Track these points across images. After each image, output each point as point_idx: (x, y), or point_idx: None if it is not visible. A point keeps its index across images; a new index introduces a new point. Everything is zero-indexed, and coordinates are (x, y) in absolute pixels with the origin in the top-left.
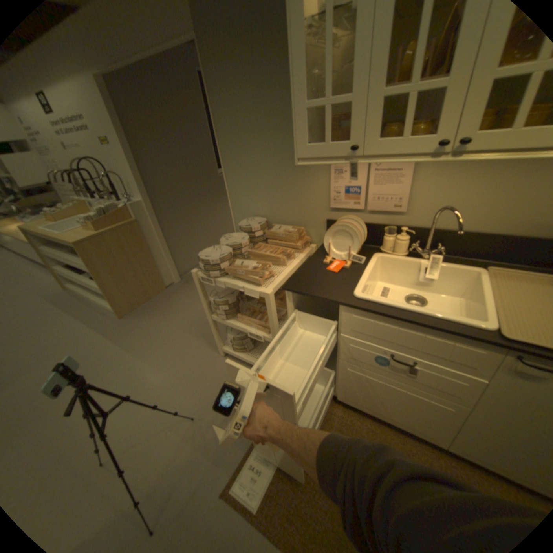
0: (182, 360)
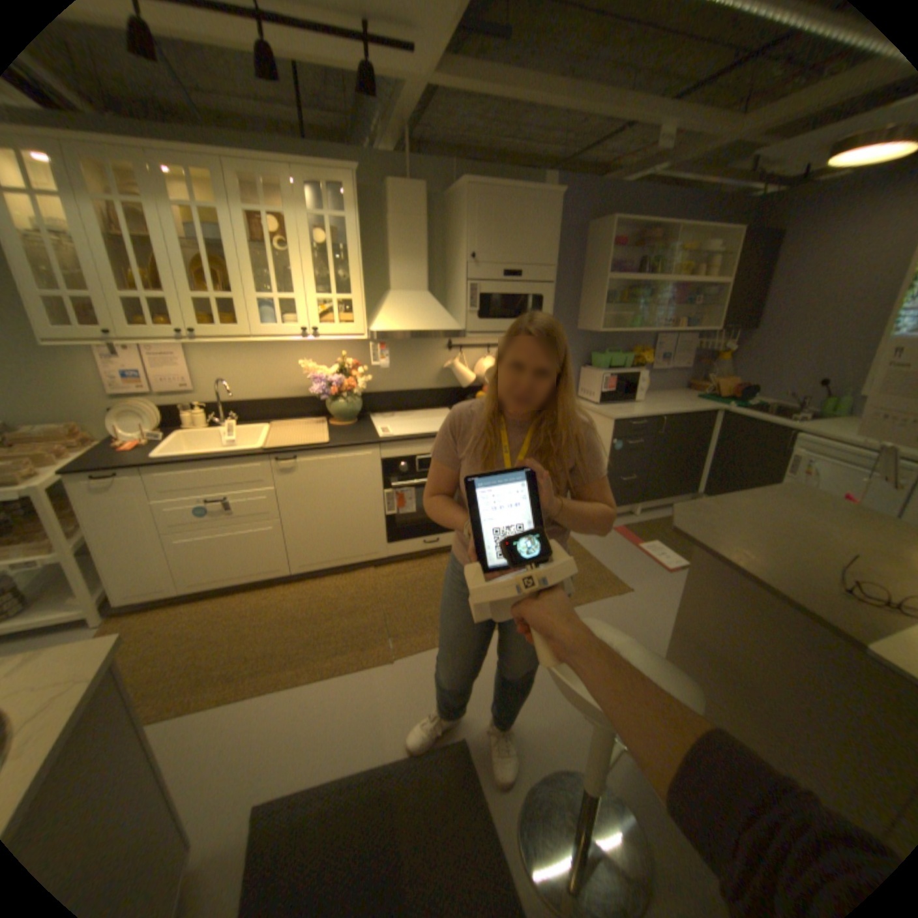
0: None
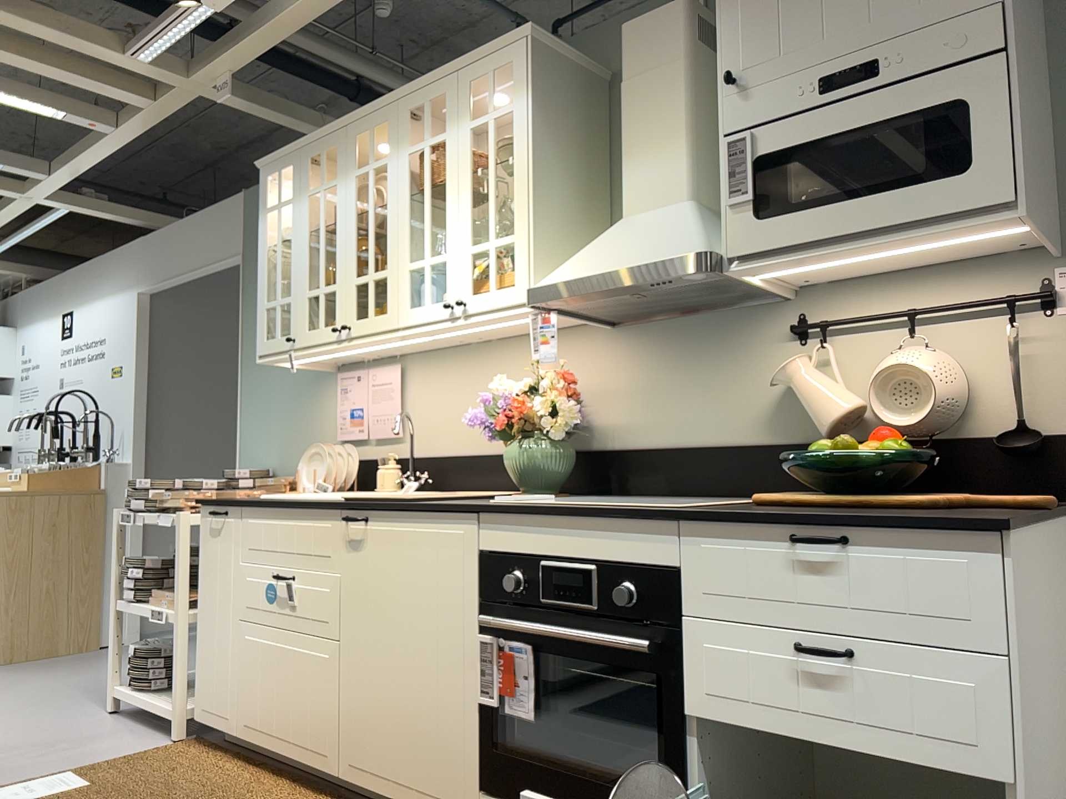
0: (33, 710)
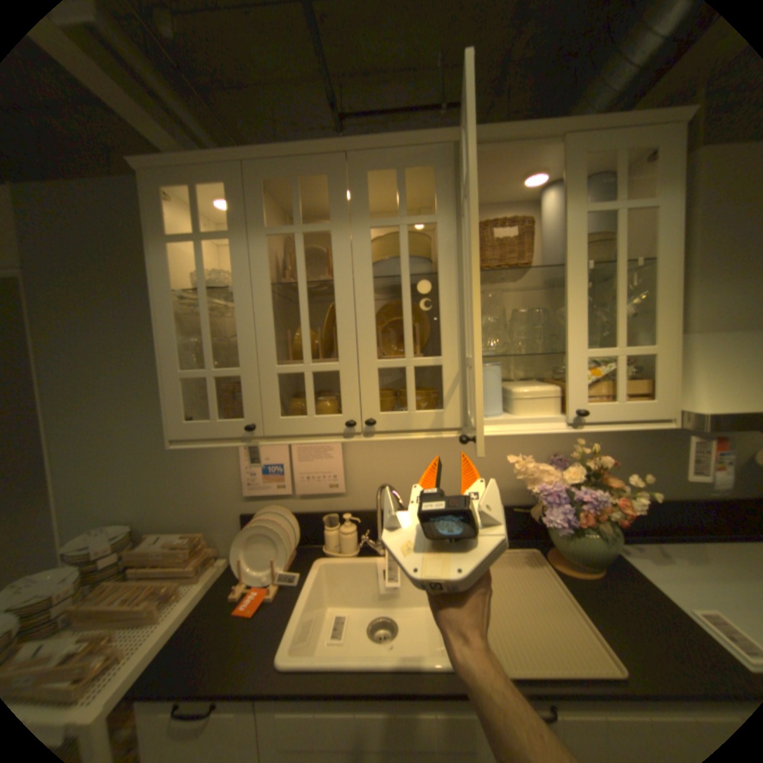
0: None
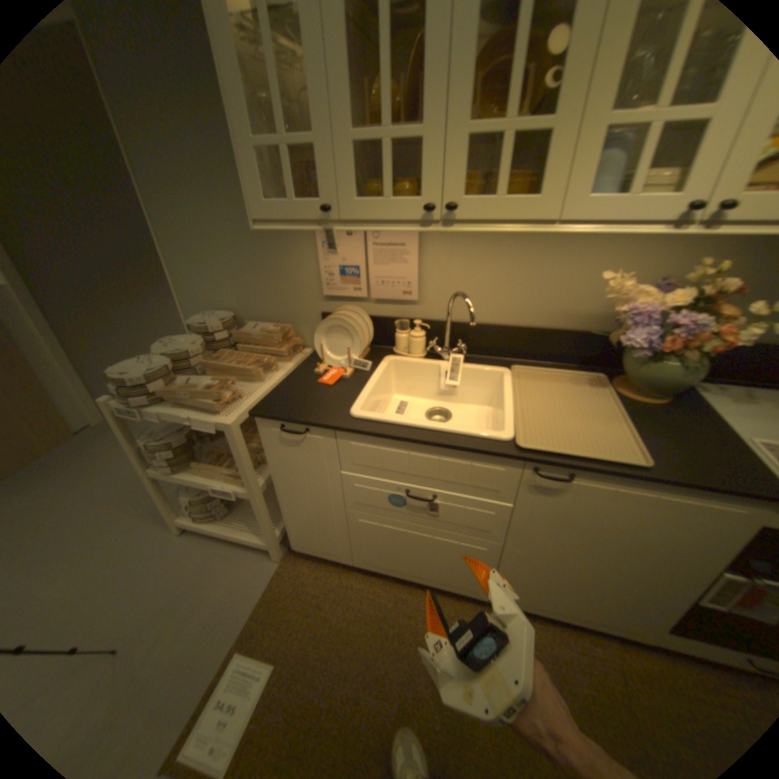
0: (99, 554)
